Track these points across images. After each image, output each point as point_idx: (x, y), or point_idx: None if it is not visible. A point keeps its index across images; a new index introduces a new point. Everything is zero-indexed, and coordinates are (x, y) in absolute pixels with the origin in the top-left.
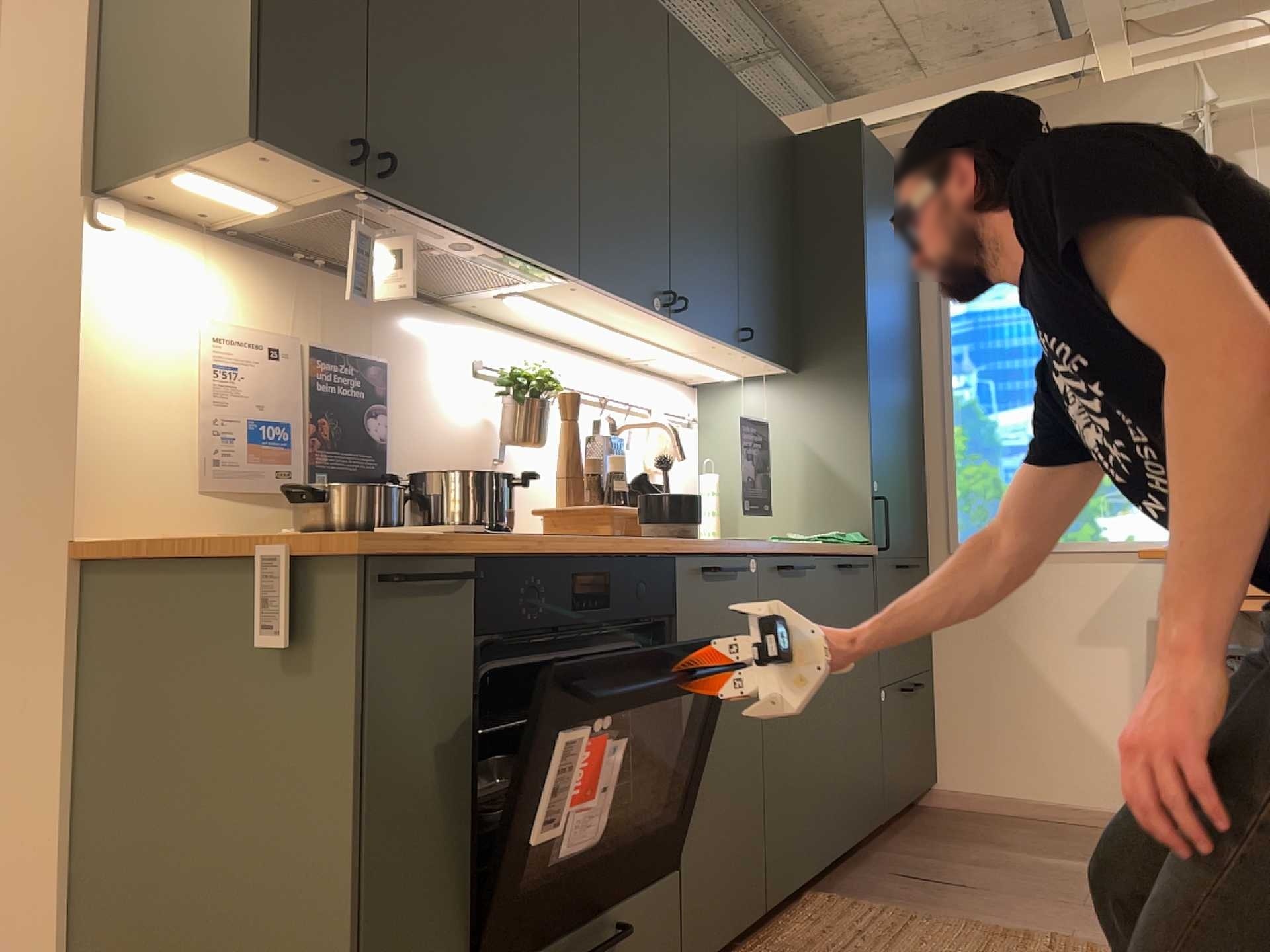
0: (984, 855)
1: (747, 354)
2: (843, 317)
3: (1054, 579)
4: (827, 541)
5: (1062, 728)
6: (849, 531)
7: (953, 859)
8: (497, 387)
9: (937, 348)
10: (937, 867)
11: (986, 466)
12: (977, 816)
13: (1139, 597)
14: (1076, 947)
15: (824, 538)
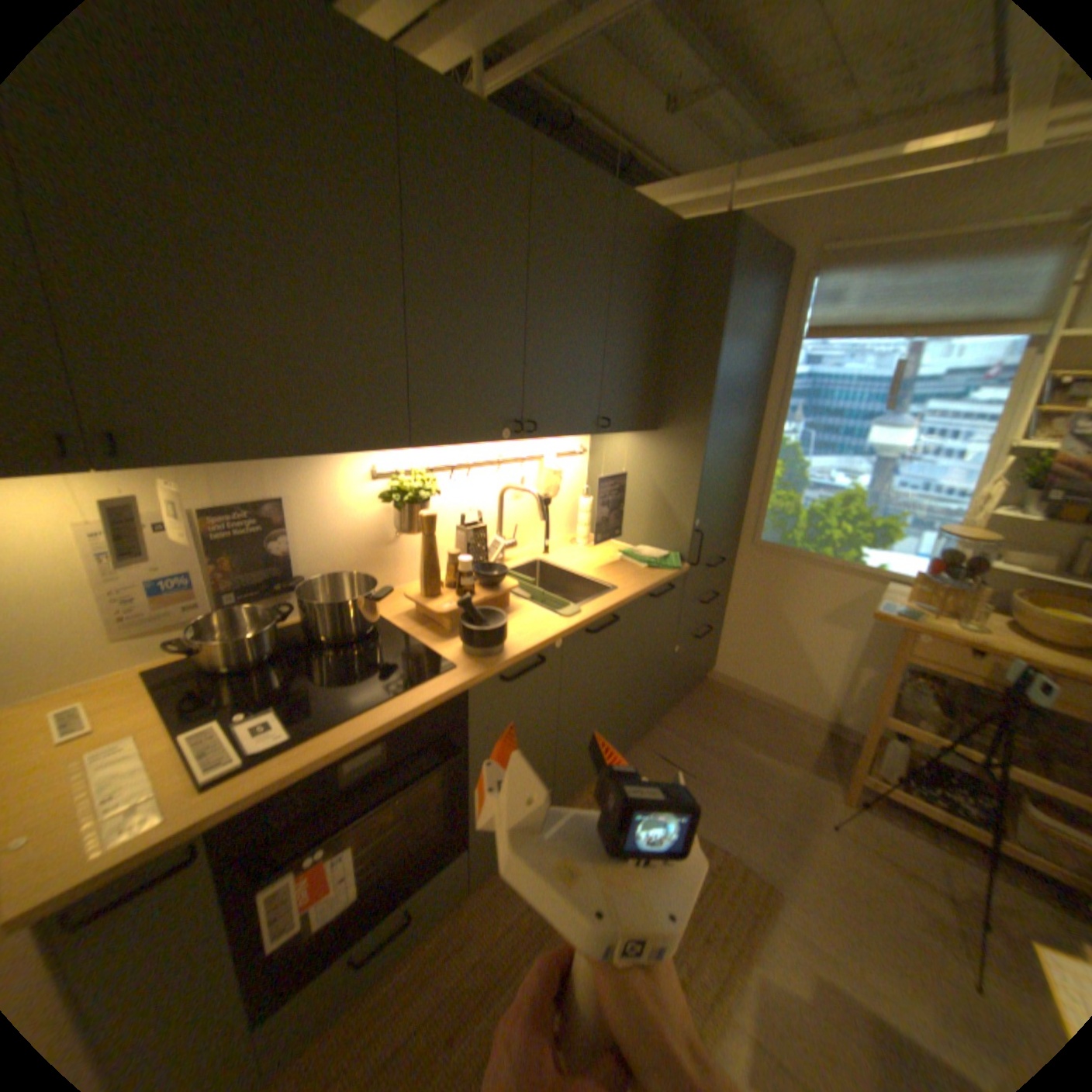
0: (719, 743)
1: (607, 433)
2: (695, 394)
3: (818, 579)
4: (649, 566)
5: (796, 665)
6: (672, 550)
7: (698, 745)
8: (384, 497)
9: (779, 398)
10: (685, 753)
11: (792, 494)
12: (731, 696)
13: (875, 606)
14: (735, 874)
15: (649, 561)
